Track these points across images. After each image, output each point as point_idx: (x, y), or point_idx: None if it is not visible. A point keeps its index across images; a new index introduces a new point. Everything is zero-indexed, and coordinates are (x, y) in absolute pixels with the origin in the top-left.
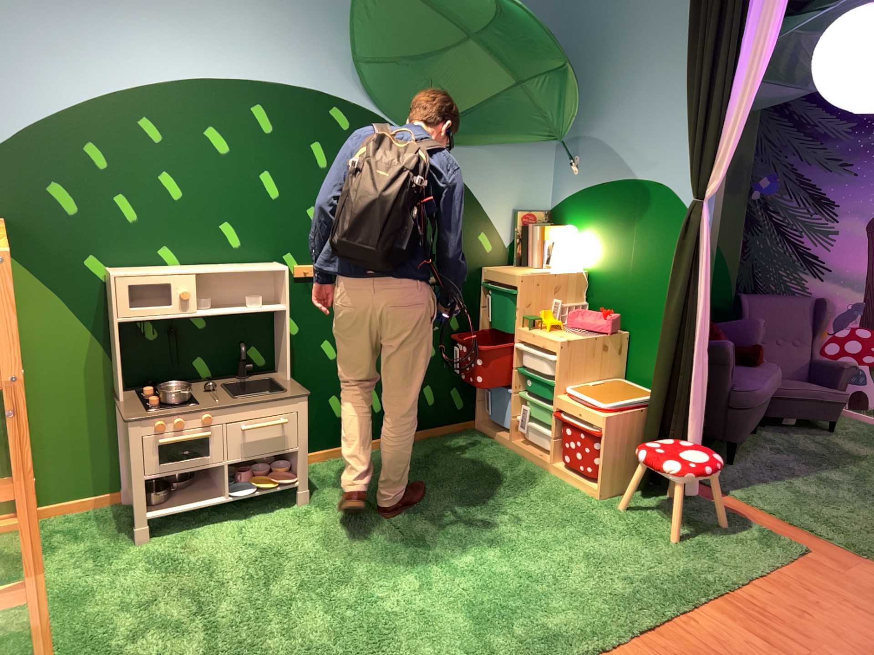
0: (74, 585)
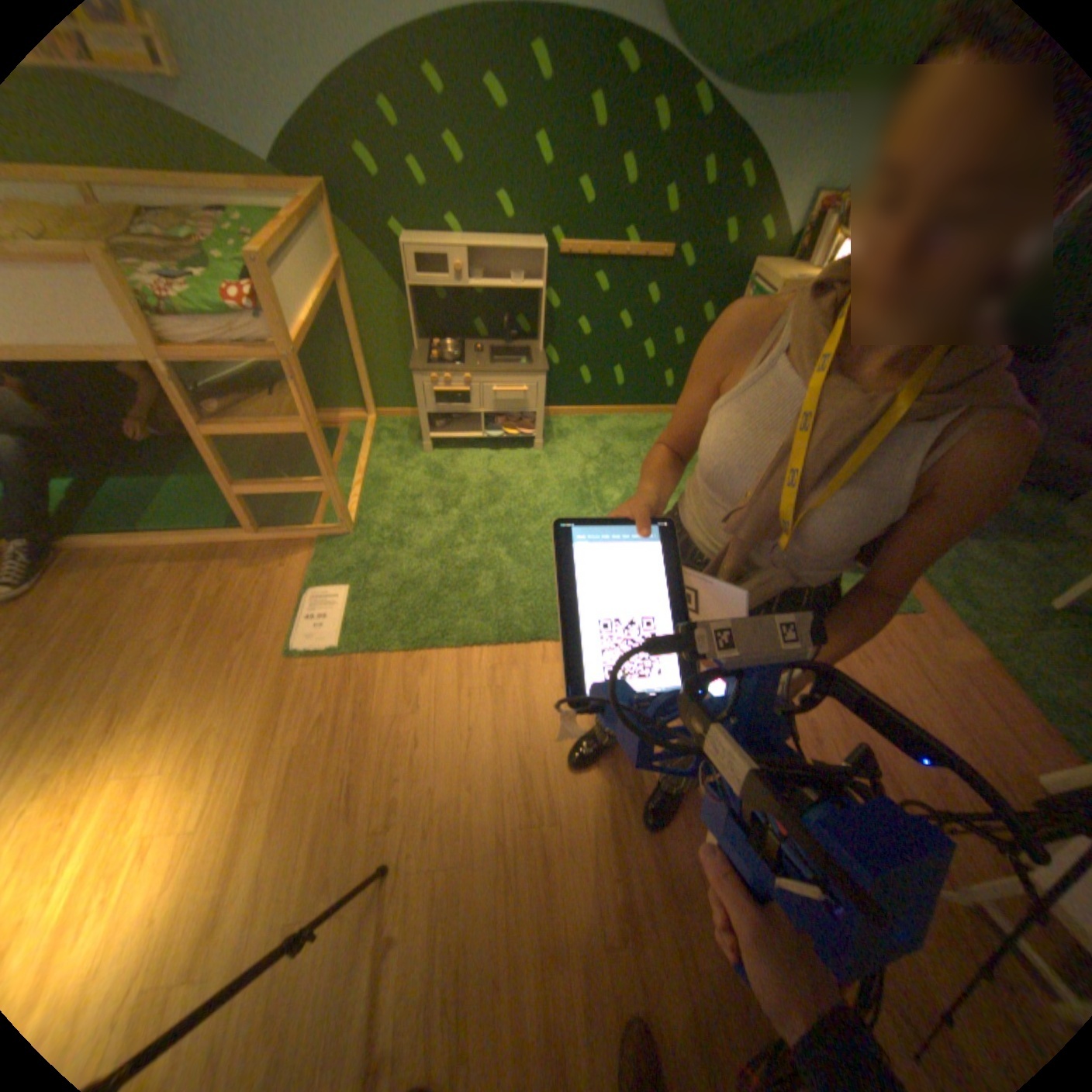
0: (375, 475)
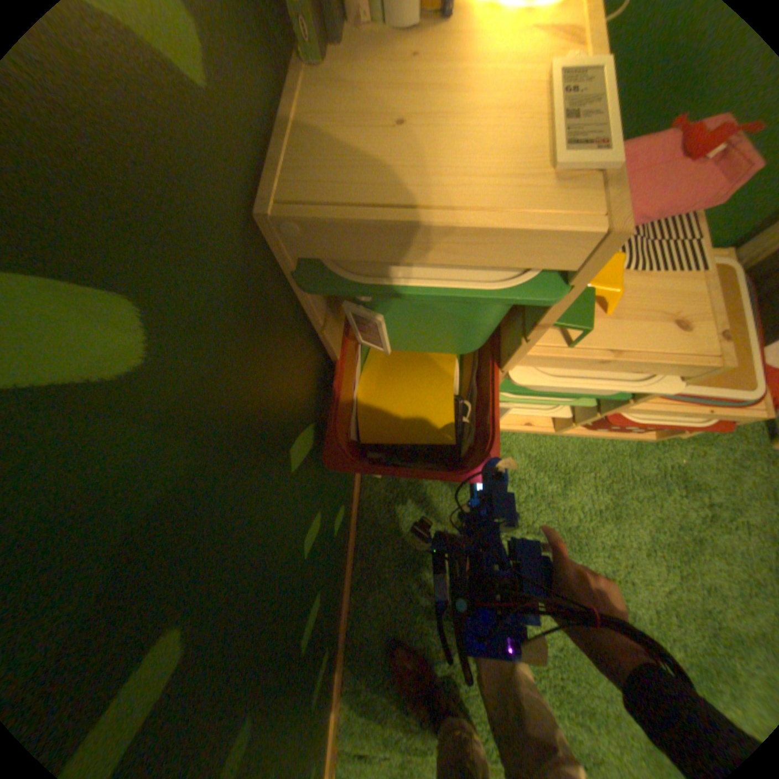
0: None
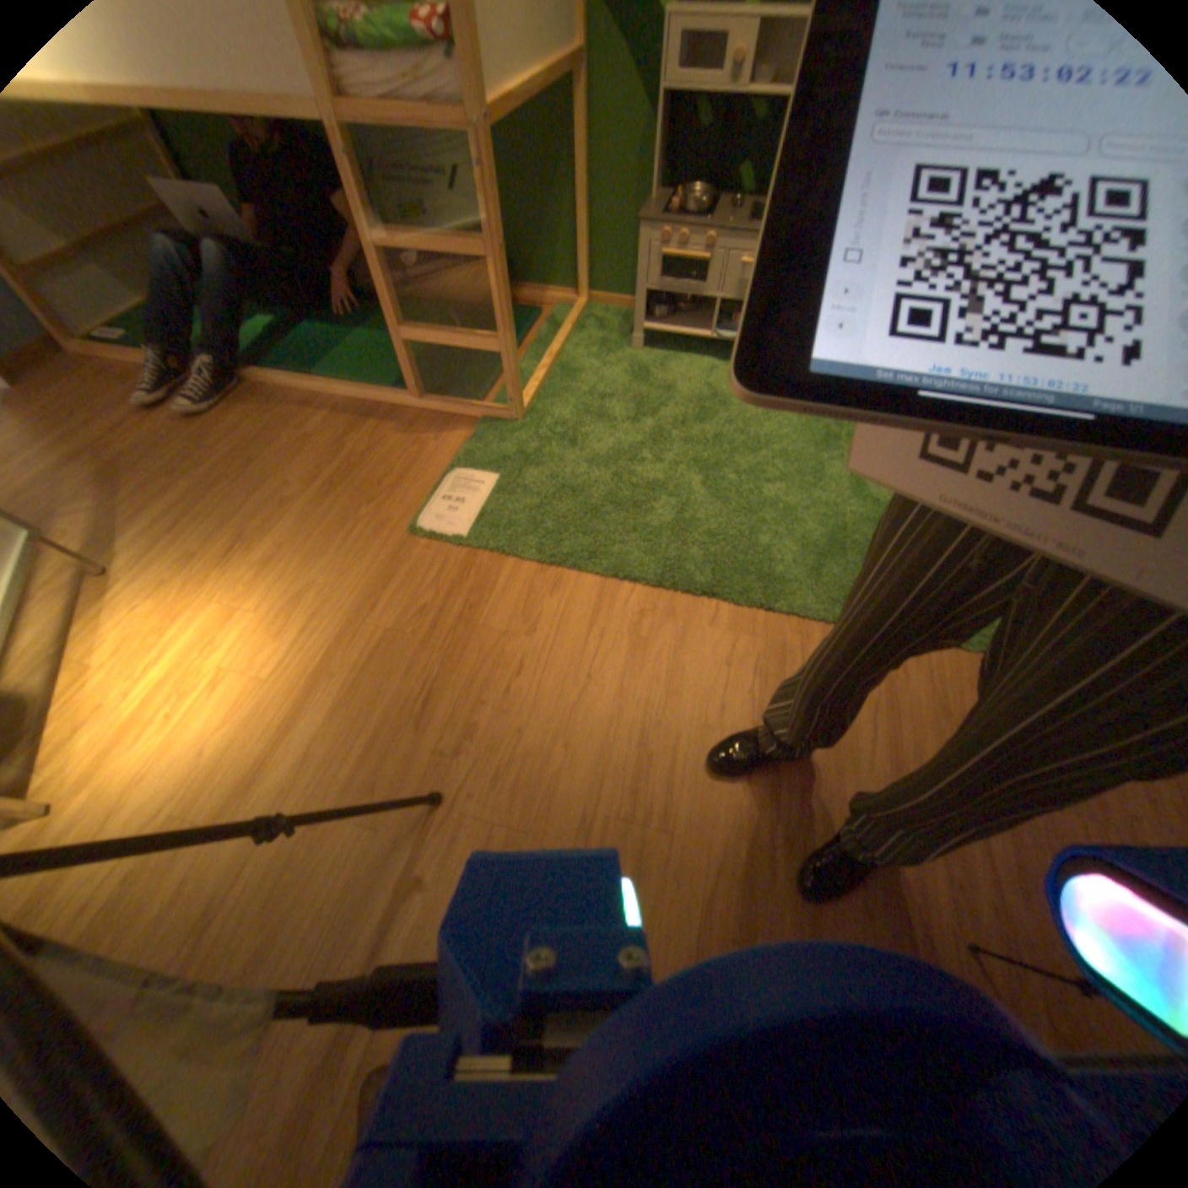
0: (565, 362)
